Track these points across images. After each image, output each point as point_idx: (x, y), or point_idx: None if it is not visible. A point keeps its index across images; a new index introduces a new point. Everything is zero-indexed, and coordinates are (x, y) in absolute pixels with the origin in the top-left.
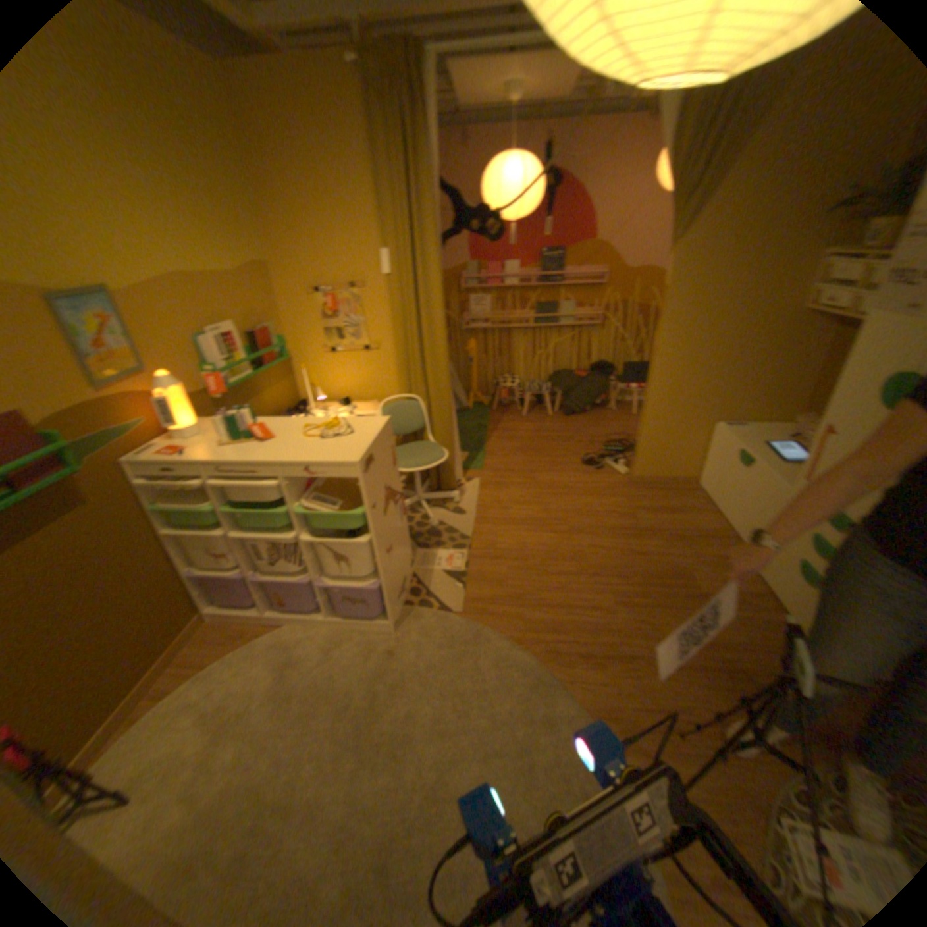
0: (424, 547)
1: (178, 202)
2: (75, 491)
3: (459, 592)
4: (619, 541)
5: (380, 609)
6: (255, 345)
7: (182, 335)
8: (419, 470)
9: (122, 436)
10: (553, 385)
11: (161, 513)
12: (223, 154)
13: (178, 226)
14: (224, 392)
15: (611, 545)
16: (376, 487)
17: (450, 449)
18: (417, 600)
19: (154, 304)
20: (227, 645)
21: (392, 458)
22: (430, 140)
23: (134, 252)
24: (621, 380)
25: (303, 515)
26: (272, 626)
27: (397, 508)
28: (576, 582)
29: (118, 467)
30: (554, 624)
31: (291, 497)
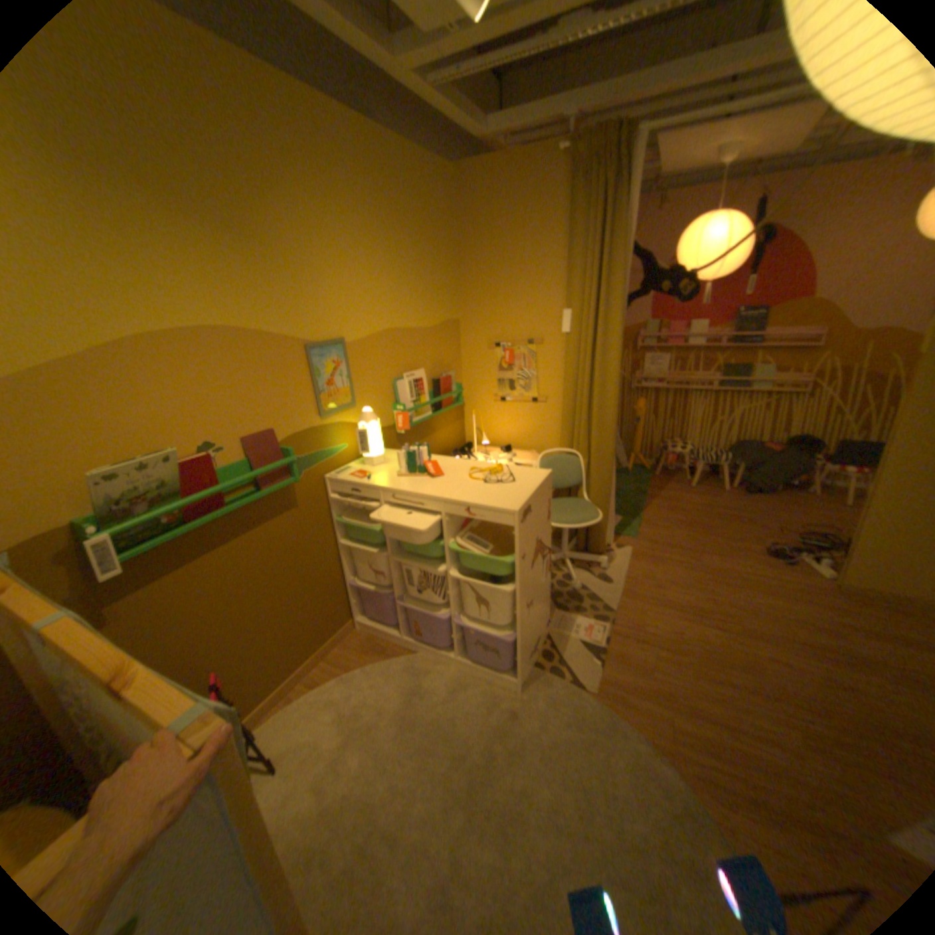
0: (564, 609)
1: (405, 273)
2: (293, 496)
3: (597, 669)
4: (819, 664)
5: (512, 664)
6: (439, 390)
7: (387, 378)
8: (570, 527)
9: (331, 457)
10: (736, 456)
11: (344, 525)
12: (444, 233)
13: (401, 292)
14: (409, 428)
15: (805, 667)
16: (530, 538)
17: (605, 510)
18: (550, 665)
19: (373, 353)
20: (370, 656)
21: (548, 512)
22: (632, 207)
23: (368, 312)
24: (835, 460)
25: (456, 551)
26: (409, 650)
27: (545, 563)
28: (750, 701)
29: (324, 481)
30: (714, 746)
31: (449, 532)
